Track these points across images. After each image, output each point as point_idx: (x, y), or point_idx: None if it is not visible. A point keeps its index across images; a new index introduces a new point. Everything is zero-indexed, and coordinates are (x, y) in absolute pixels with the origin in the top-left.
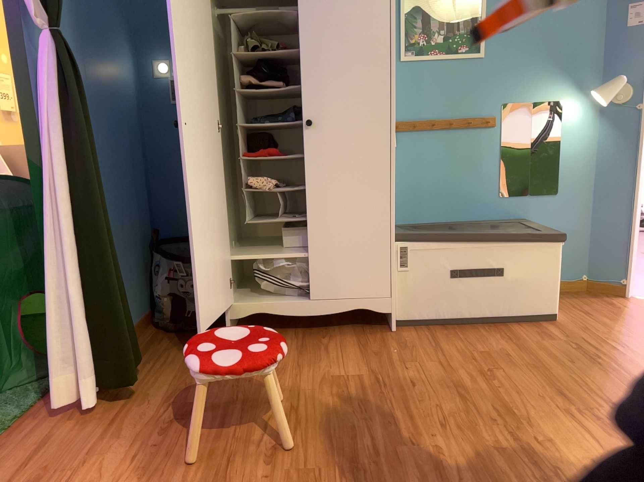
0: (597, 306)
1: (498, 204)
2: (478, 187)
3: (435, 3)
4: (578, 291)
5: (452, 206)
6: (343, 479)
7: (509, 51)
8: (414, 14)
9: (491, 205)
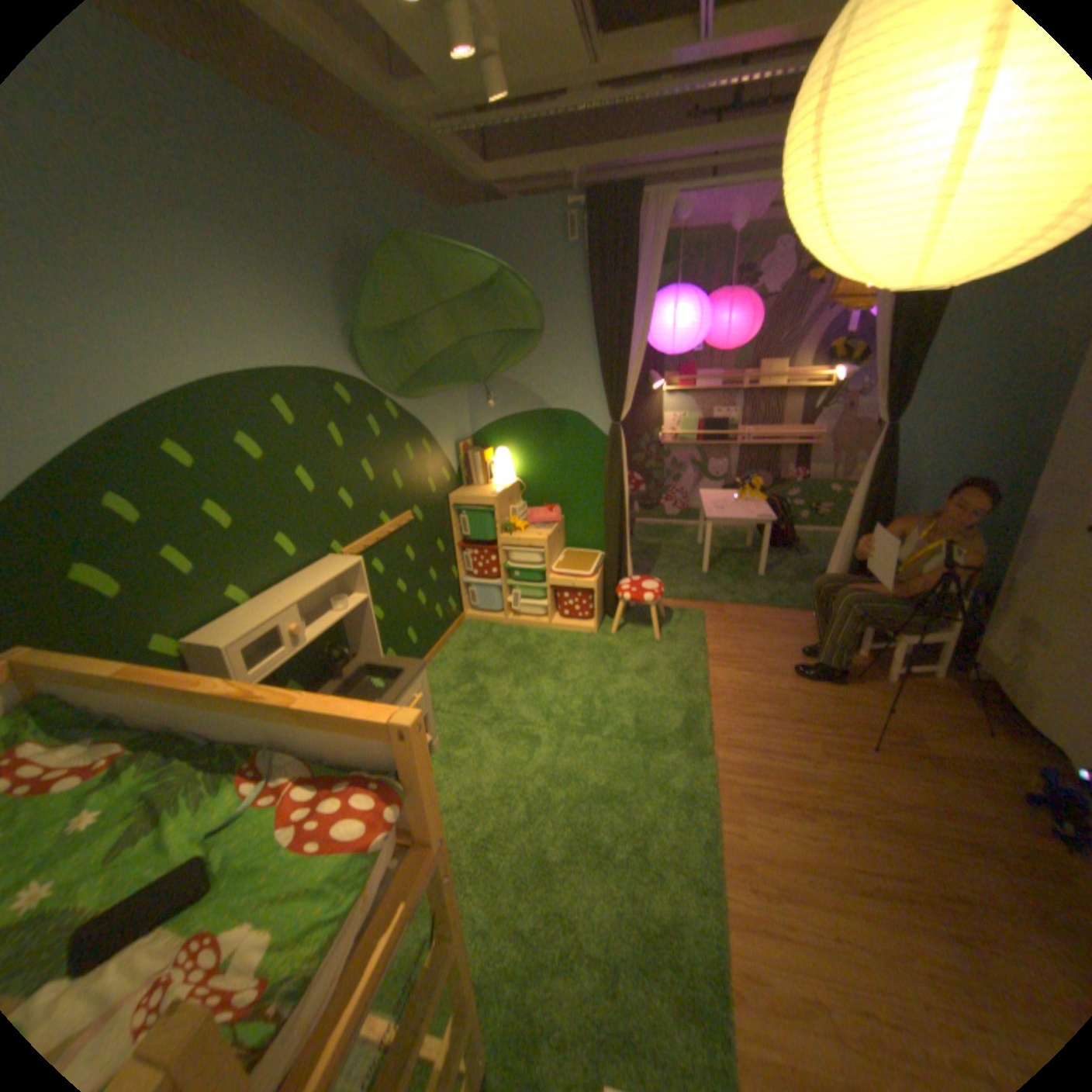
0: None
1: None
2: None
3: None
4: None
5: None
6: (783, 721)
7: None
8: None
9: None
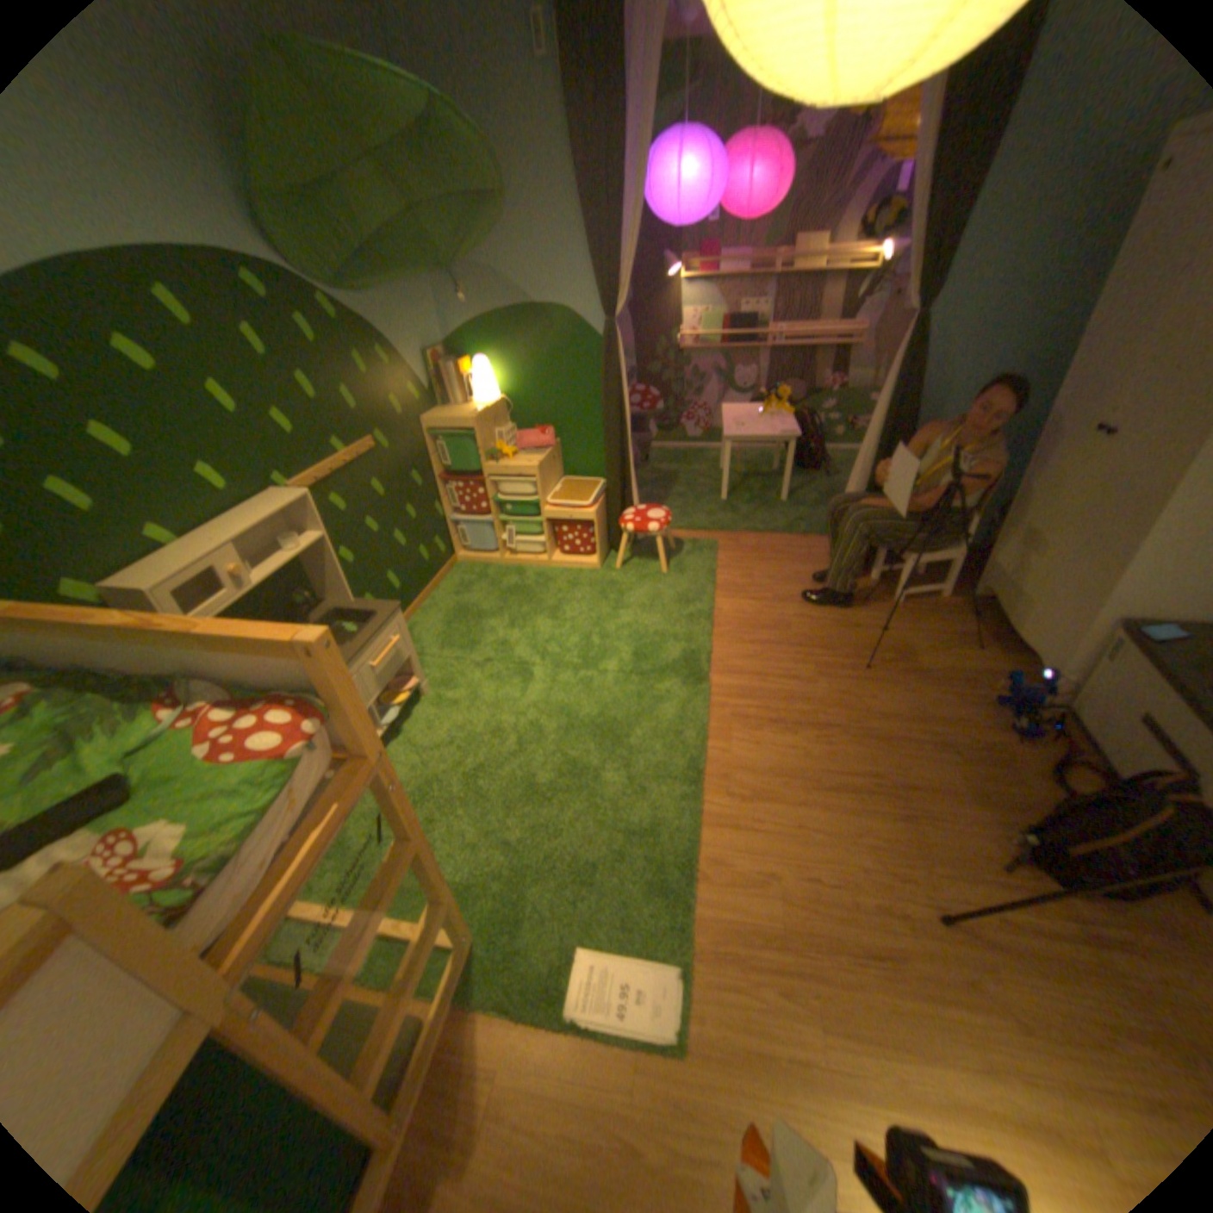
0: None
1: None
2: None
3: None
4: None
5: None
6: (783, 646)
7: None
8: None
9: None
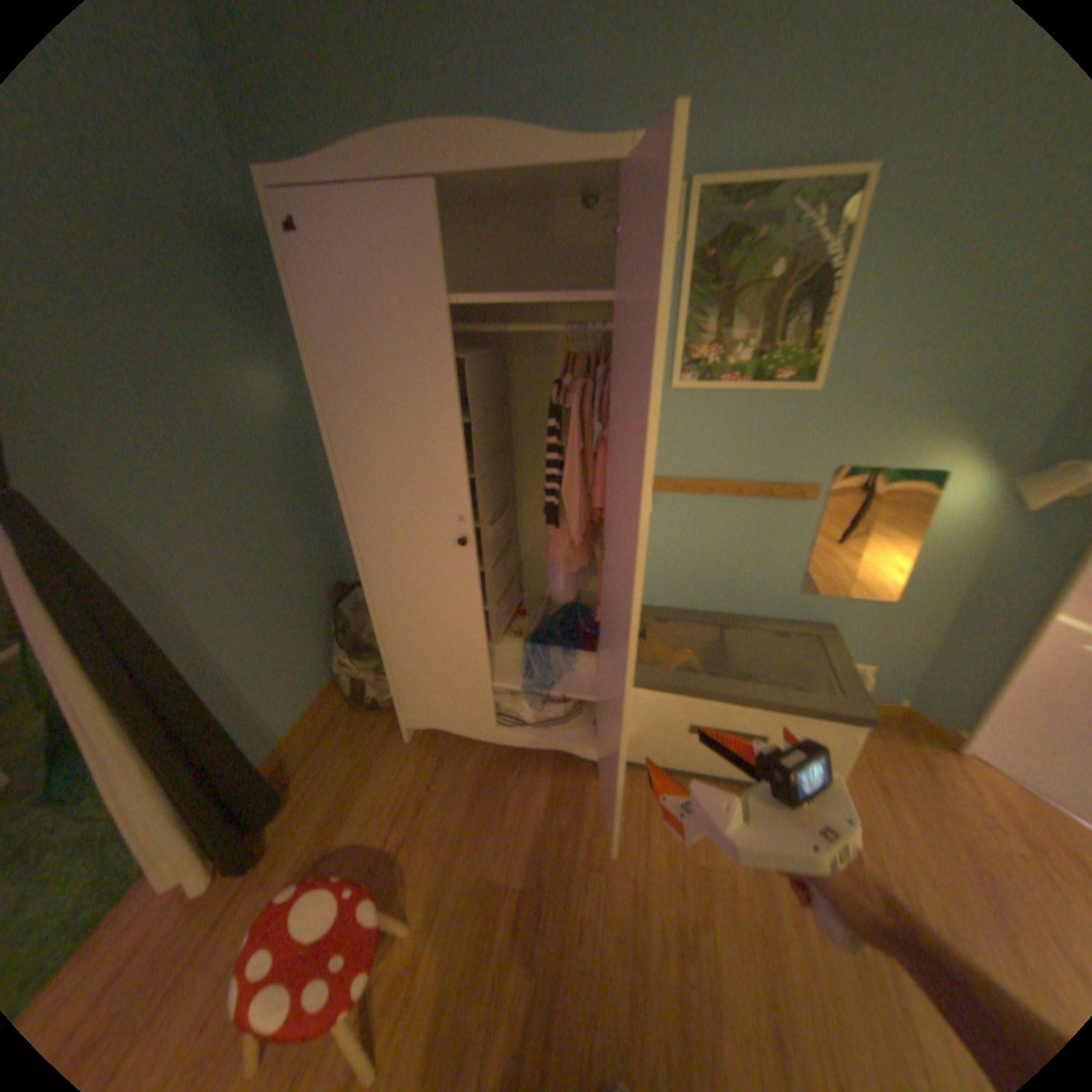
0: (912, 767)
1: (796, 601)
2: (771, 577)
3: (748, 287)
4: (891, 719)
5: (727, 595)
6: None
7: (874, 381)
8: (706, 307)
9: (786, 600)
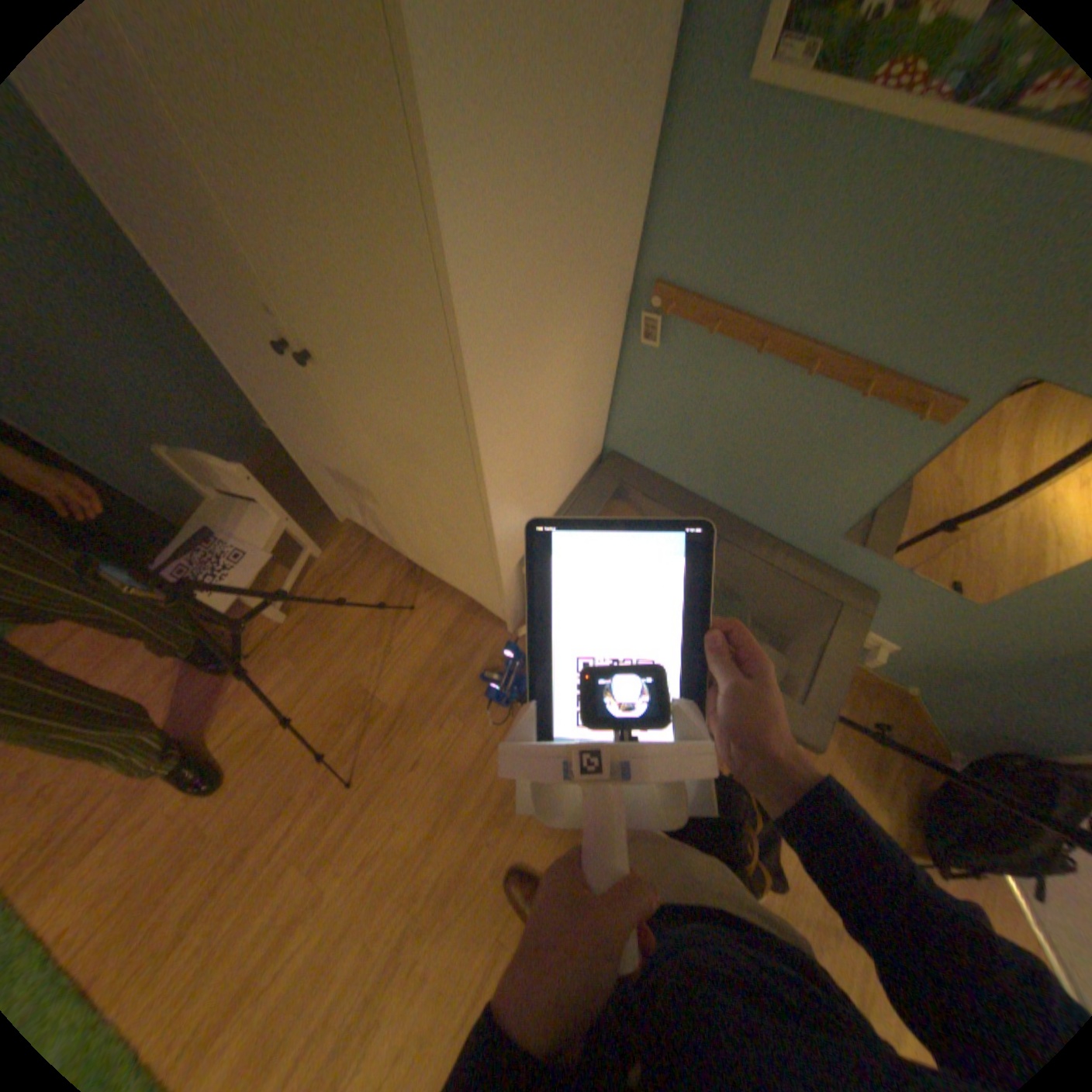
0: (860, 758)
1: (832, 546)
2: (810, 504)
3: None
4: (883, 697)
5: (739, 499)
6: (224, 881)
7: None
8: None
9: (817, 539)
